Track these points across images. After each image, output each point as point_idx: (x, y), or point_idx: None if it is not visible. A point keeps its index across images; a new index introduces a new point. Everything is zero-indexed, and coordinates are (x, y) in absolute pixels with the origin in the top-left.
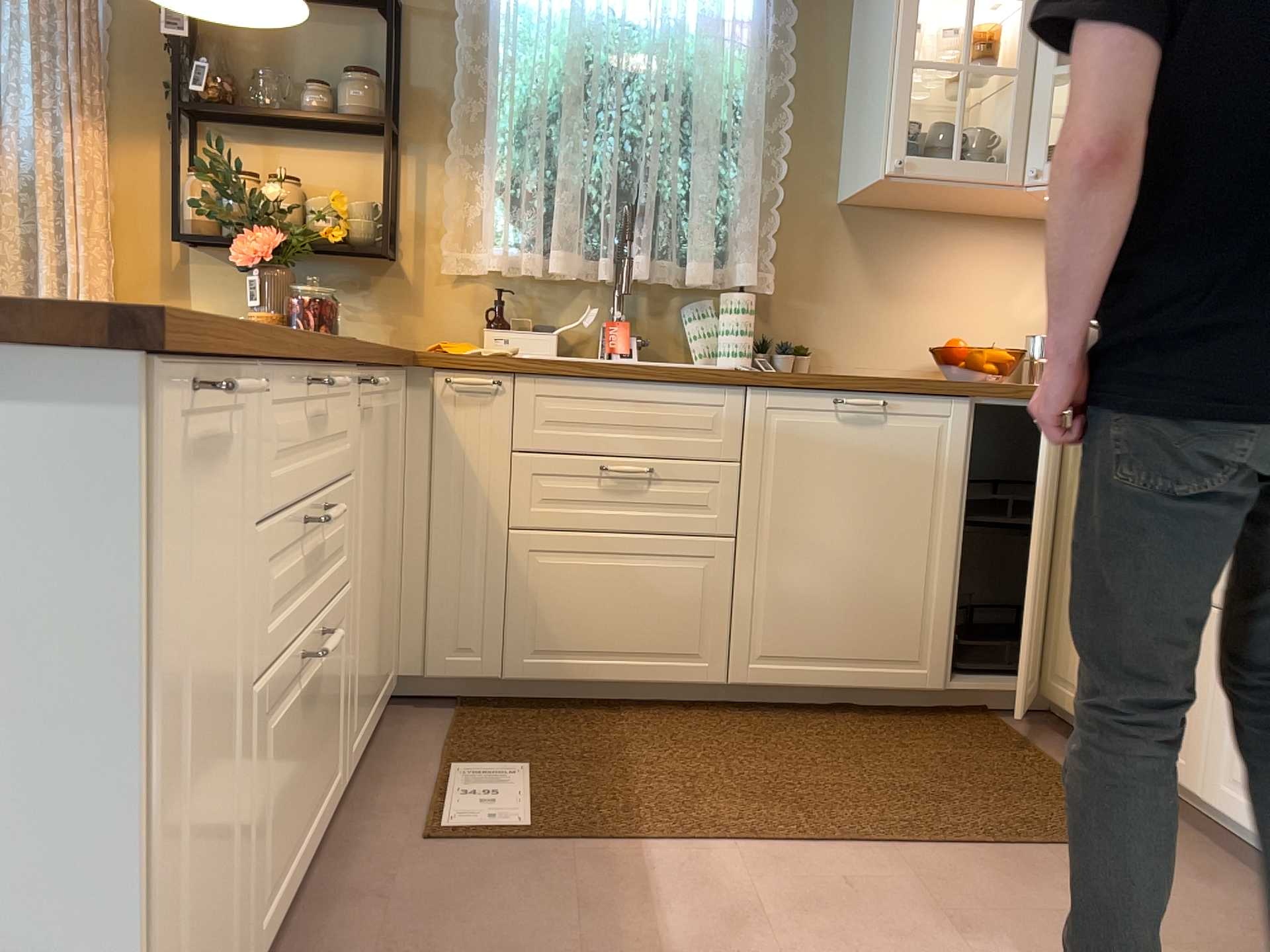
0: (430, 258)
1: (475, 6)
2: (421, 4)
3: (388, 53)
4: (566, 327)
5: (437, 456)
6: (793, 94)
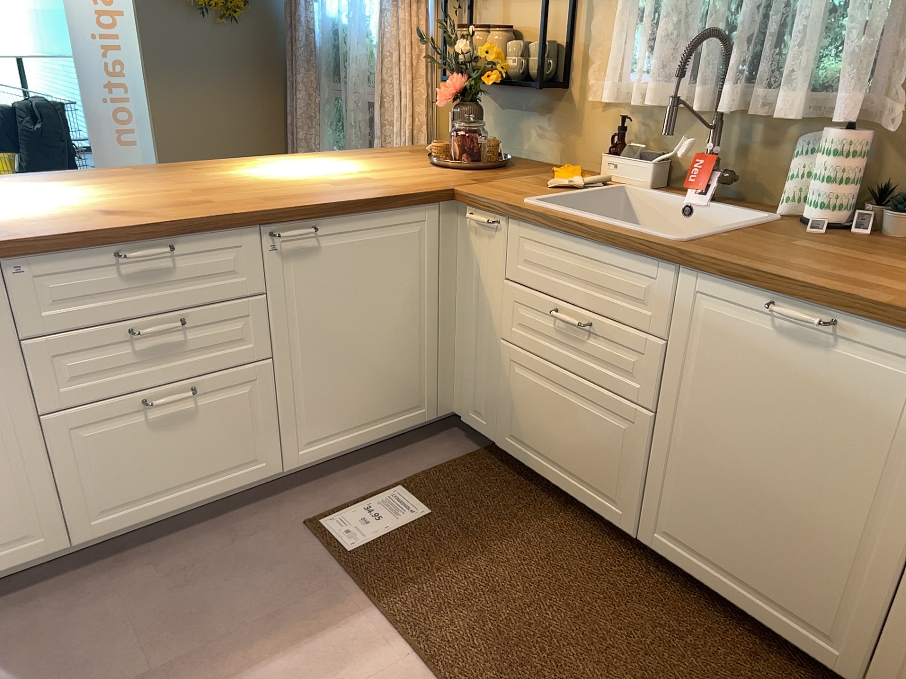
0: (587, 88)
1: None
2: None
3: None
4: (662, 159)
5: (467, 269)
6: None
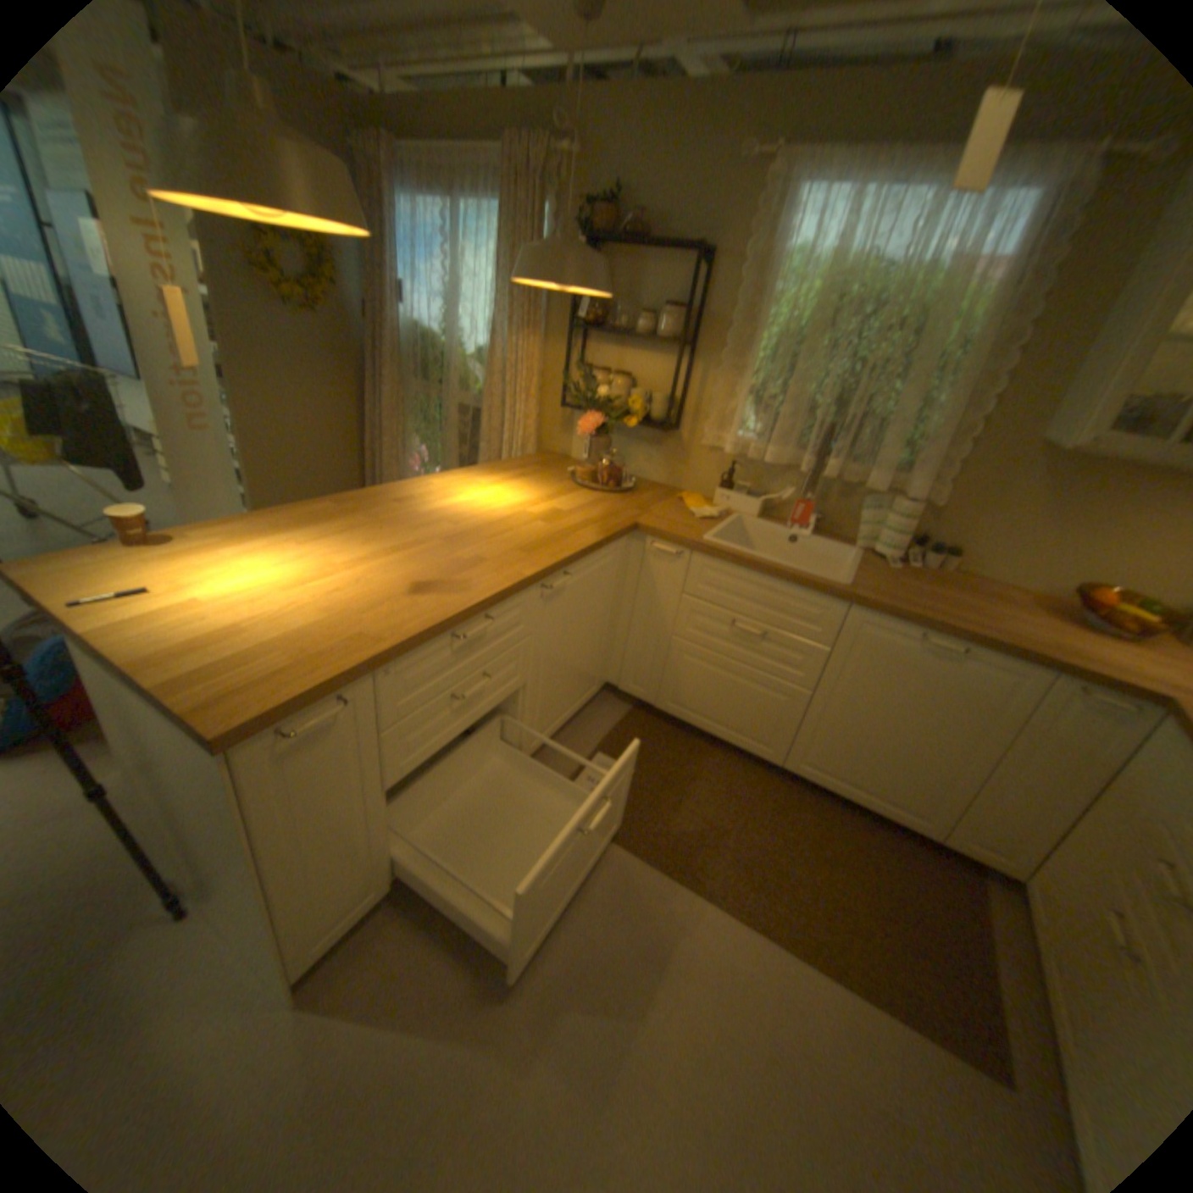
0: (697, 433)
1: (763, 248)
2: (727, 246)
3: (698, 285)
4: (769, 498)
5: (640, 583)
6: (1027, 336)
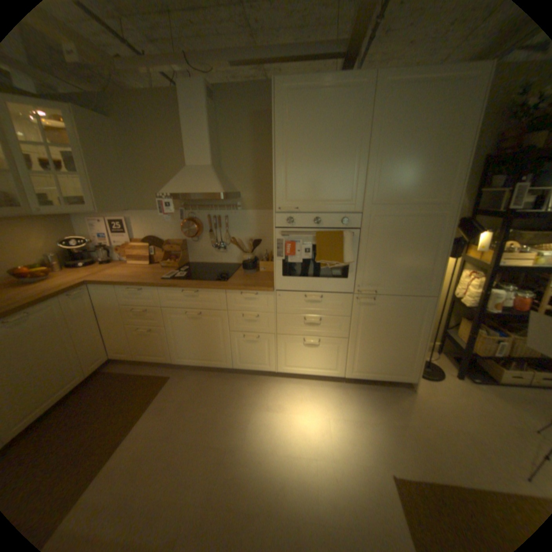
0: None
1: None
2: None
3: None
4: None
5: None
6: None
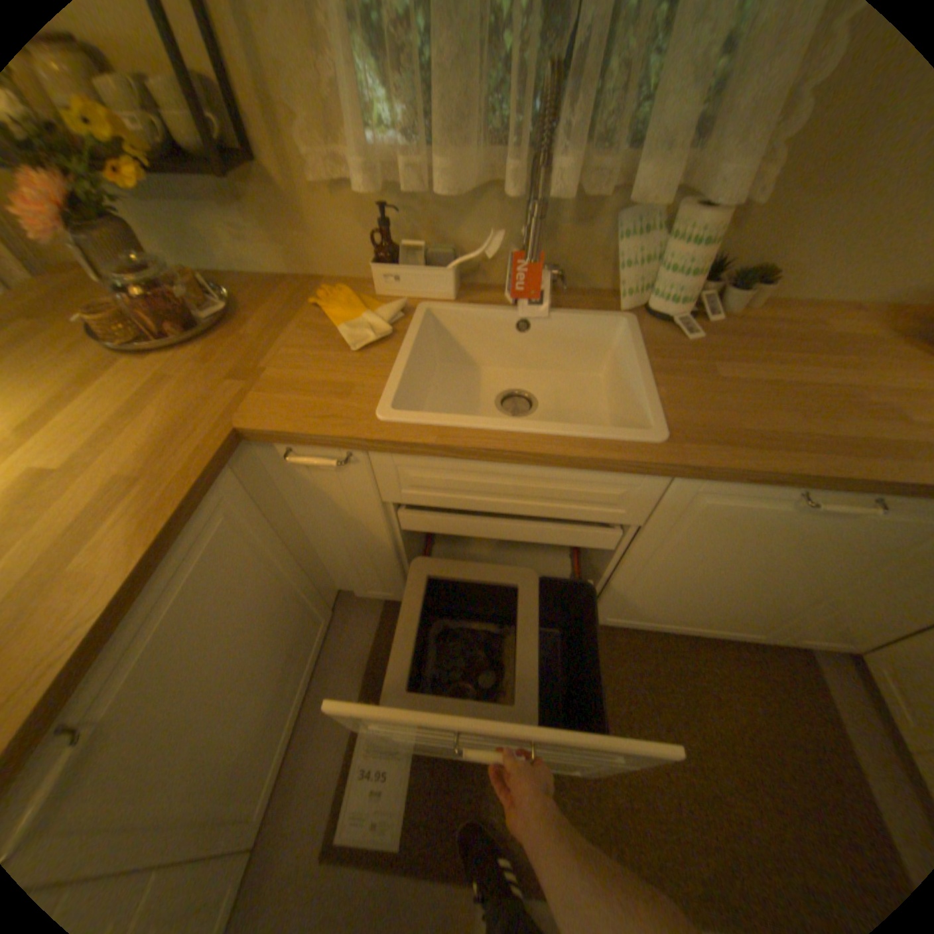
0: (290, 151)
1: None
2: None
3: None
4: (465, 258)
5: (309, 501)
6: None
